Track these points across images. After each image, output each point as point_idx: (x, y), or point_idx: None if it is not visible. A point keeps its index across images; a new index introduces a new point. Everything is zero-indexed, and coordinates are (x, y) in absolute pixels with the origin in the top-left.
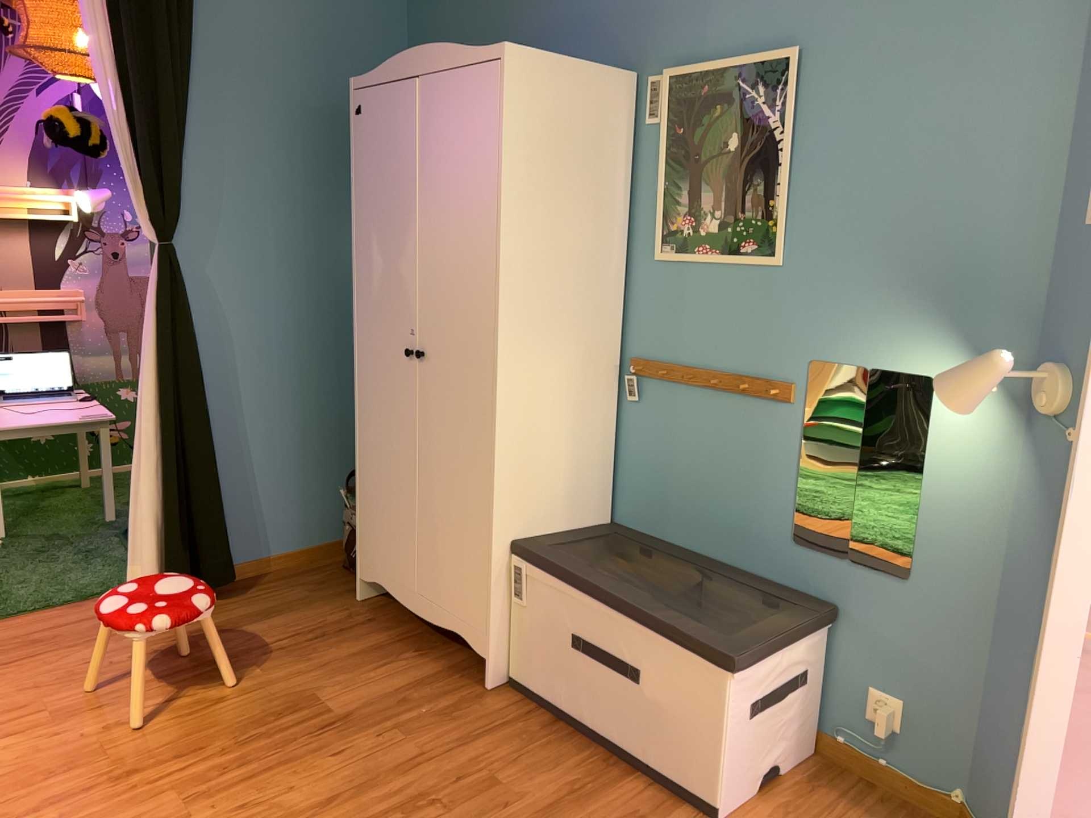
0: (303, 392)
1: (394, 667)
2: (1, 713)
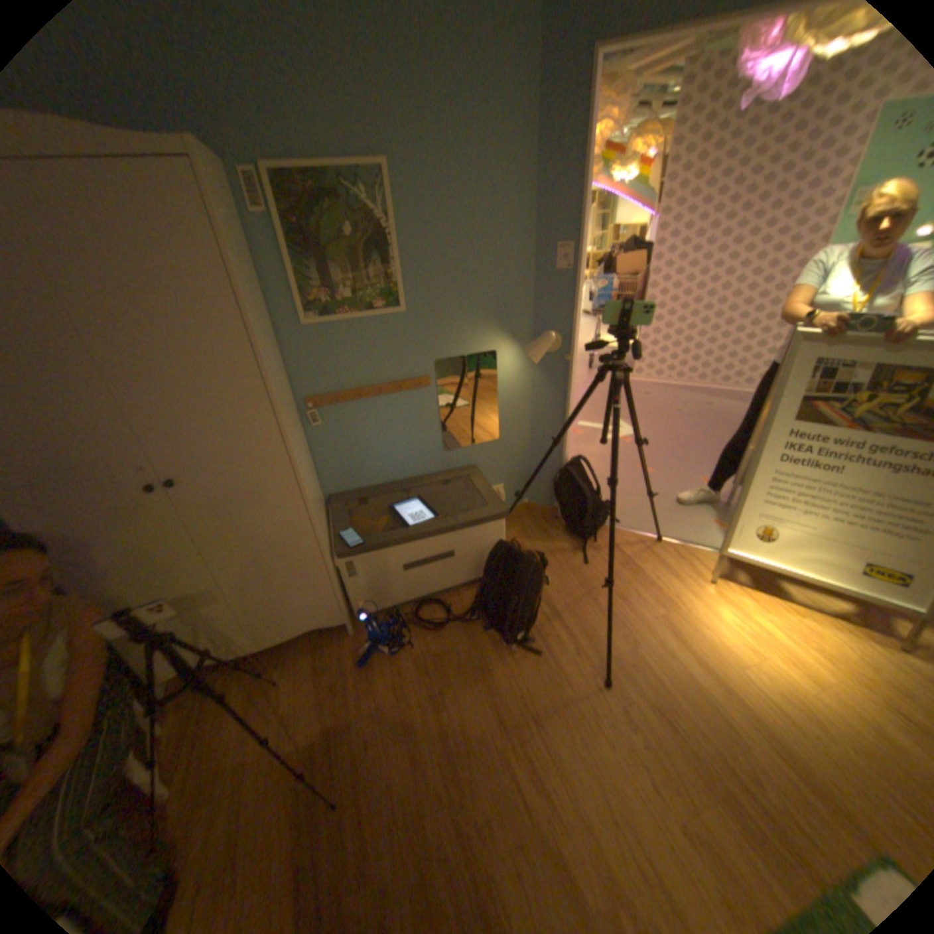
0: None
1: (286, 686)
2: None
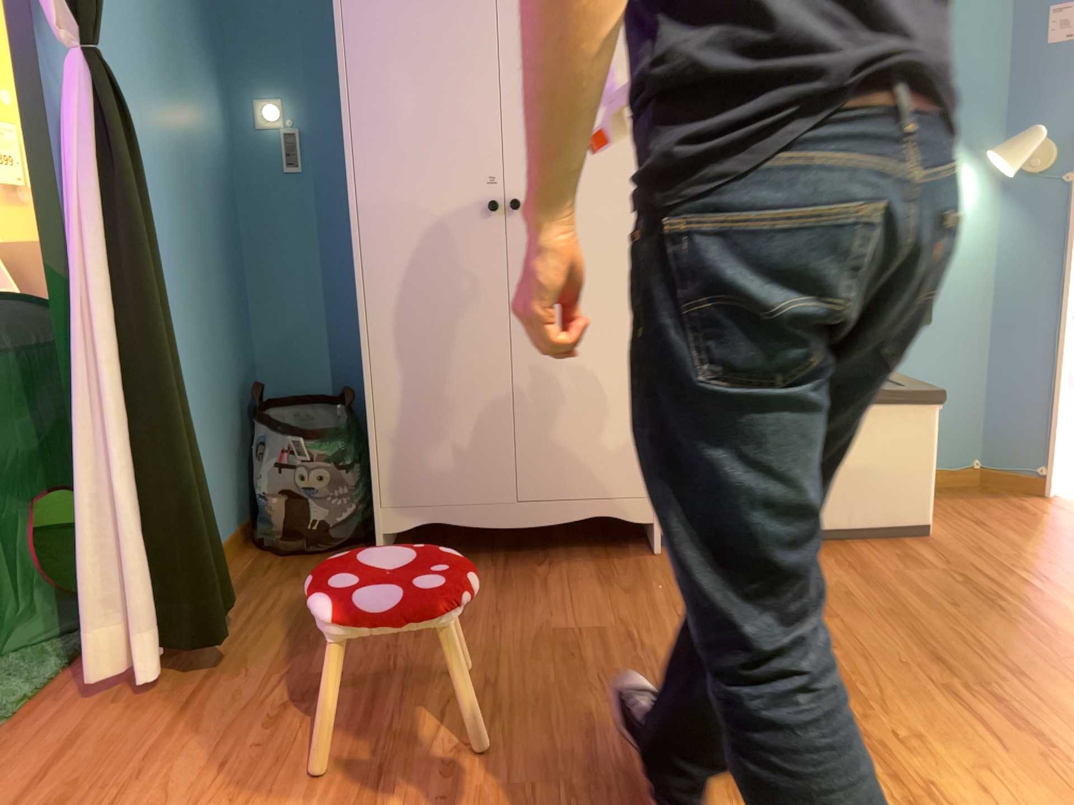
0: (191, 318)
1: (550, 579)
2: None
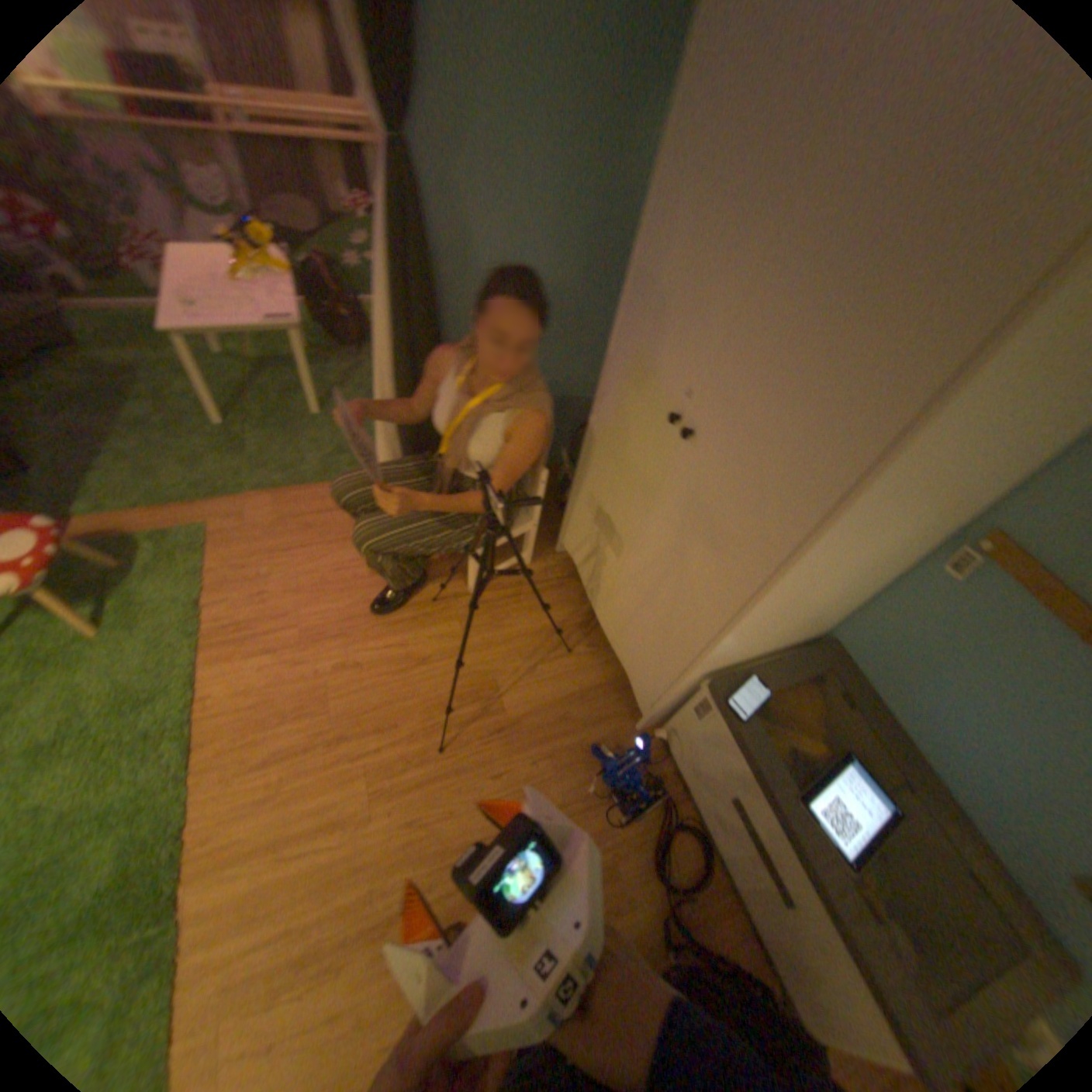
0: (551, 340)
1: (567, 666)
2: (268, 621)
